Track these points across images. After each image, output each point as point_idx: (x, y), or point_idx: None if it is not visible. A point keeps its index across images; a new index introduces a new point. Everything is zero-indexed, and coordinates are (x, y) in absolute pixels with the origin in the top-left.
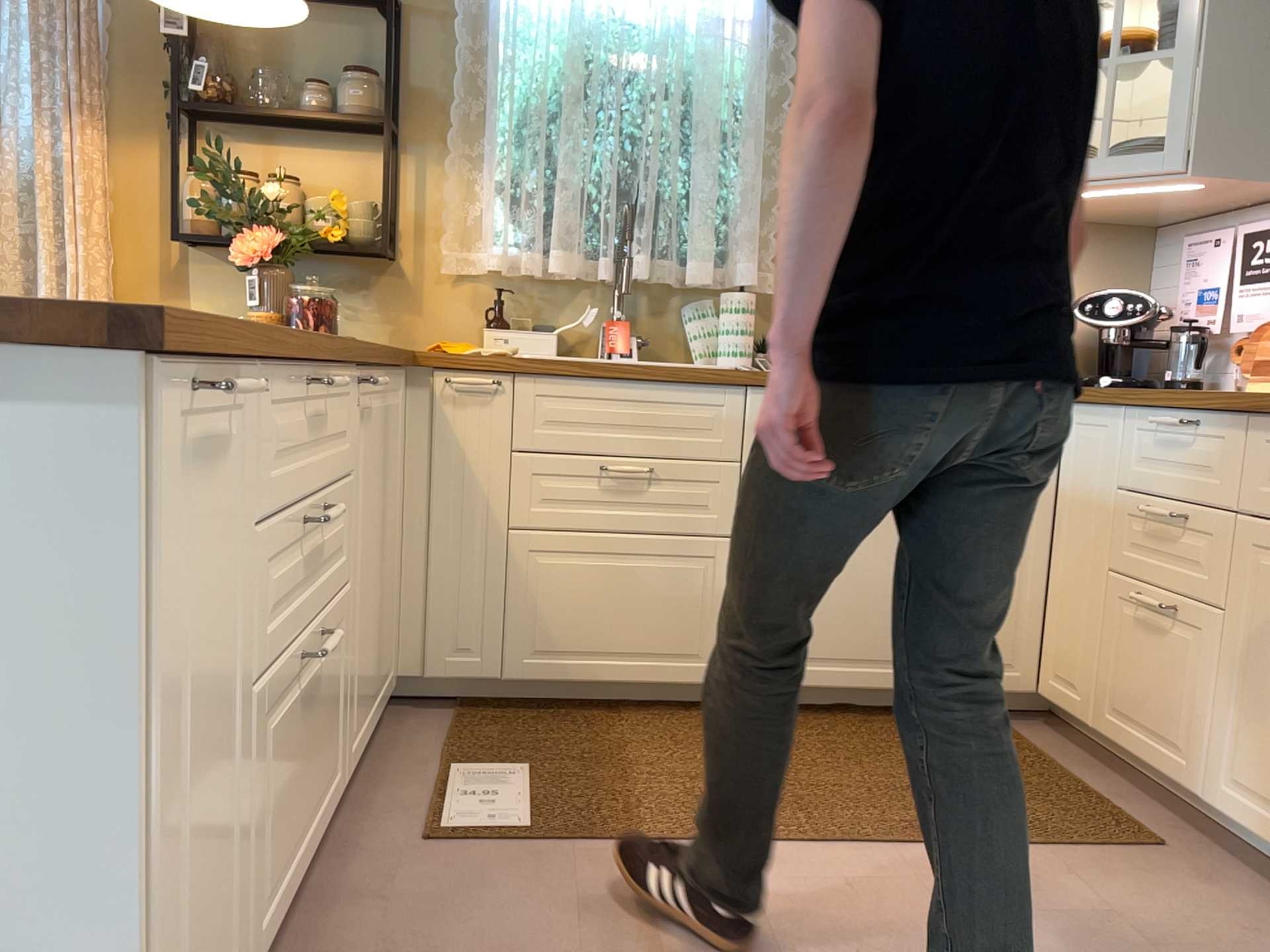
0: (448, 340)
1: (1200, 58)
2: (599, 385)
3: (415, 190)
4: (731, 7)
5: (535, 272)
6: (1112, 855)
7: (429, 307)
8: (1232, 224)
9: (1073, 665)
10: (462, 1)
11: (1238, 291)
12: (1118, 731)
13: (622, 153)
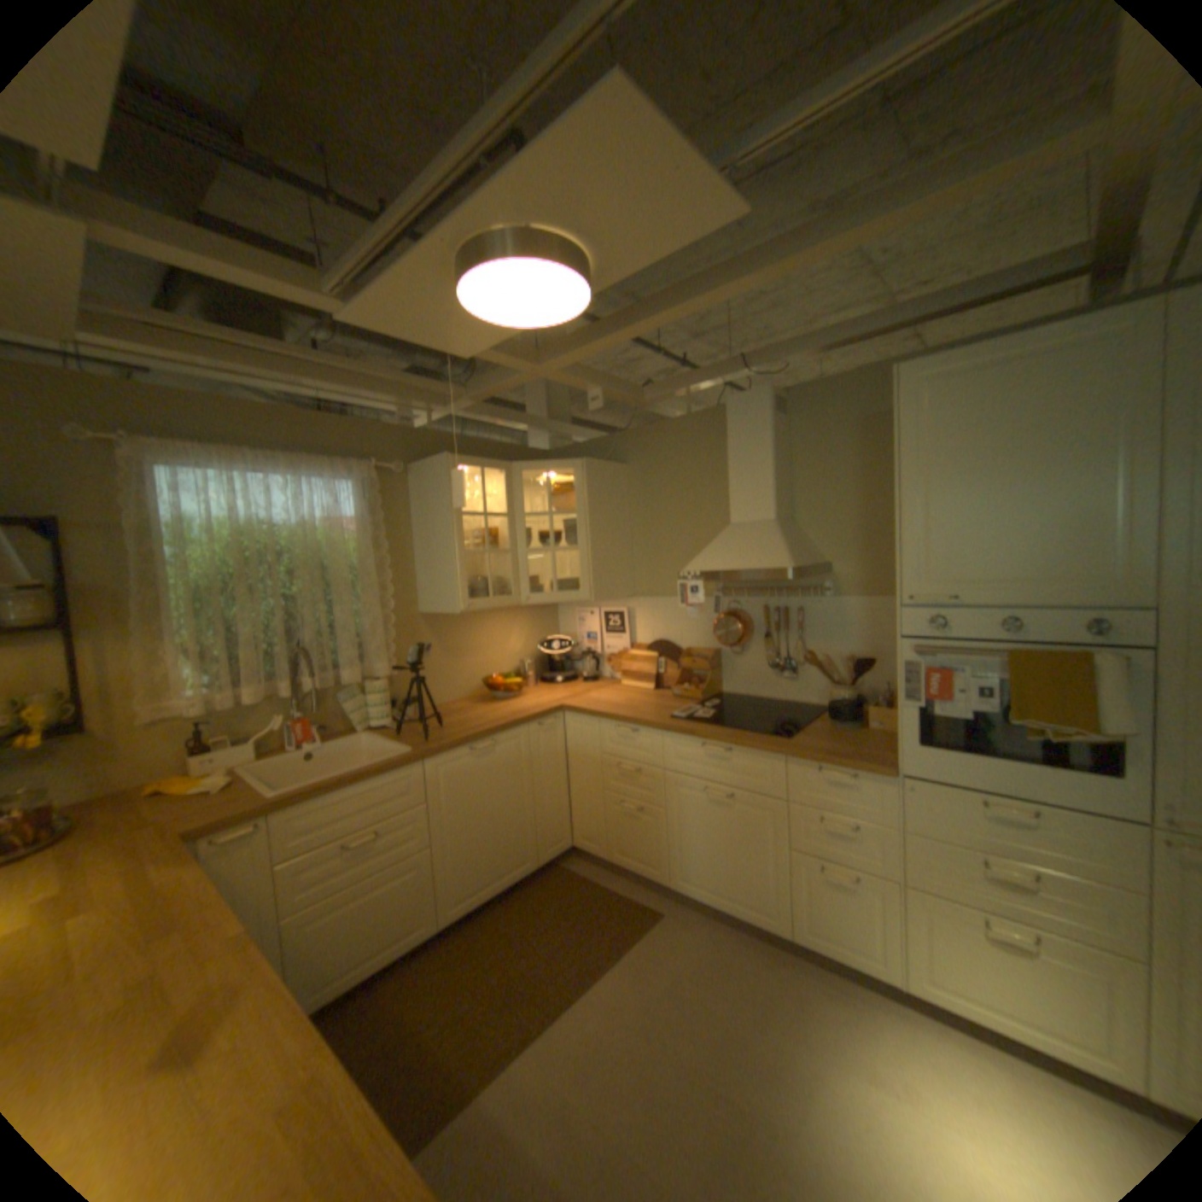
0: (148, 777)
1: (586, 551)
2: (332, 799)
3: (92, 671)
4: (340, 514)
5: (228, 710)
6: (652, 935)
7: (123, 758)
8: (593, 604)
9: (591, 834)
10: (120, 522)
11: (604, 636)
12: (622, 862)
13: (279, 613)
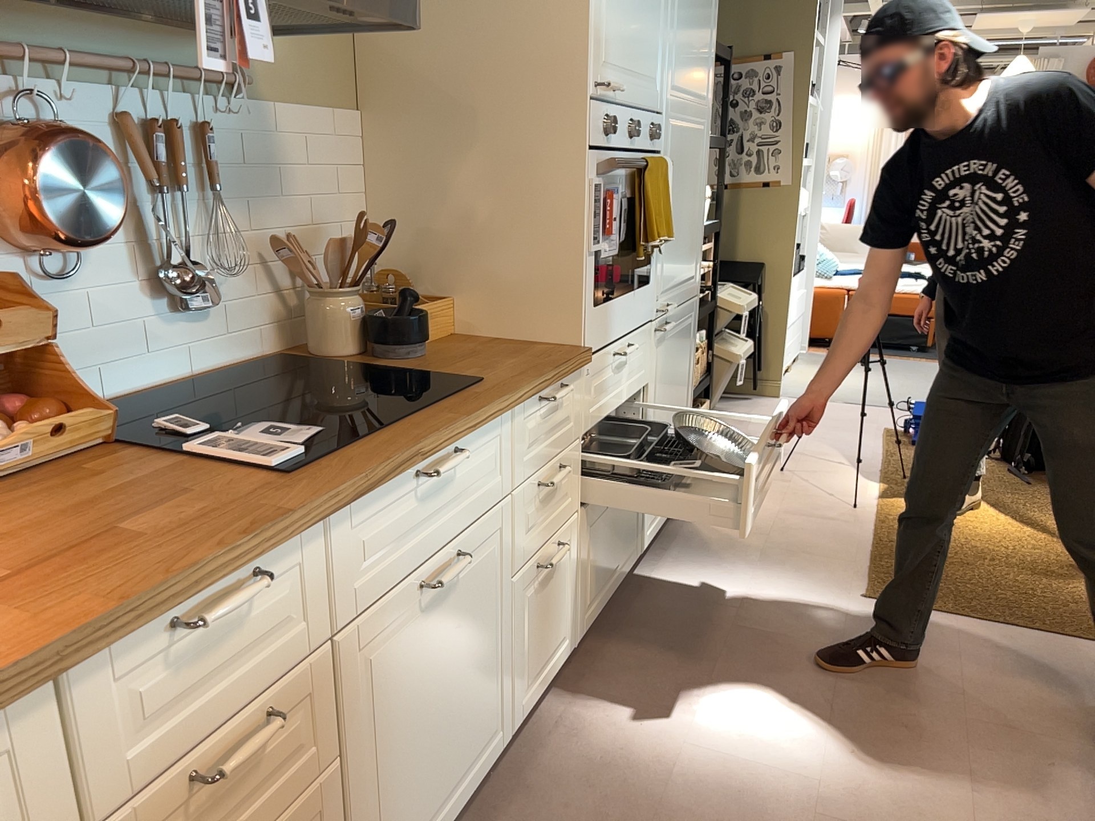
0: None
1: None
2: None
3: None
4: None
5: None
6: None
7: None
8: None
9: None
10: None
11: None
12: None
13: None
